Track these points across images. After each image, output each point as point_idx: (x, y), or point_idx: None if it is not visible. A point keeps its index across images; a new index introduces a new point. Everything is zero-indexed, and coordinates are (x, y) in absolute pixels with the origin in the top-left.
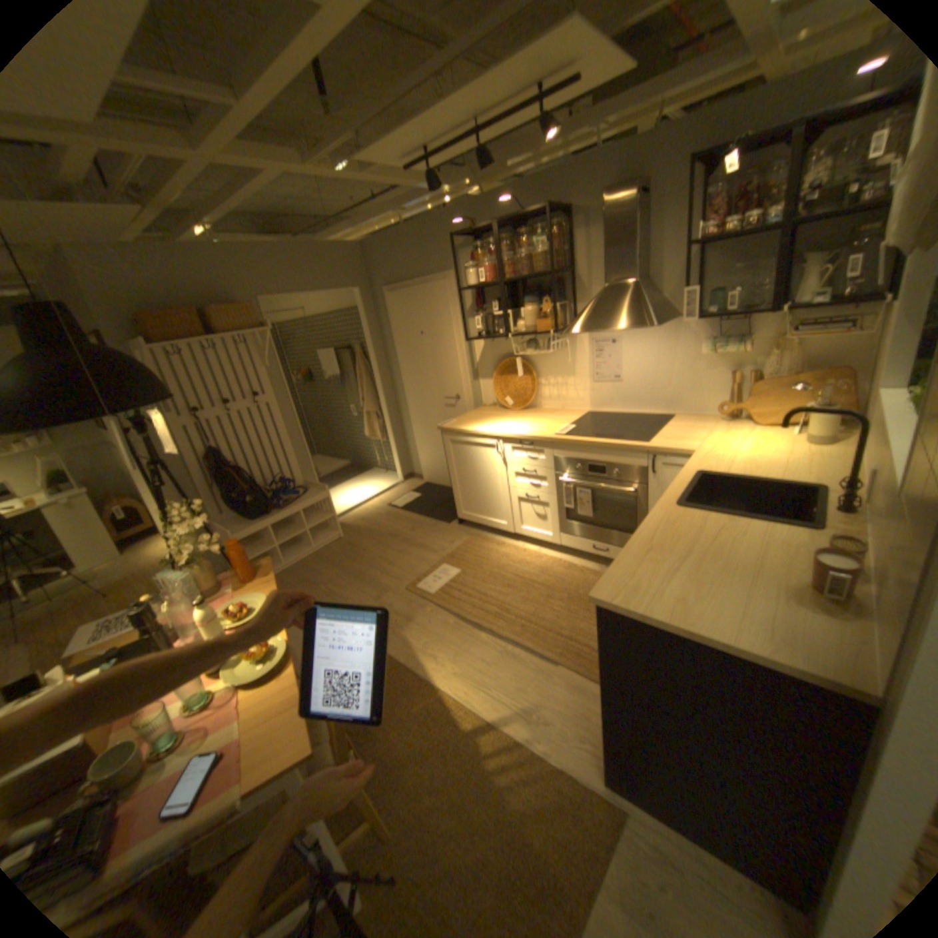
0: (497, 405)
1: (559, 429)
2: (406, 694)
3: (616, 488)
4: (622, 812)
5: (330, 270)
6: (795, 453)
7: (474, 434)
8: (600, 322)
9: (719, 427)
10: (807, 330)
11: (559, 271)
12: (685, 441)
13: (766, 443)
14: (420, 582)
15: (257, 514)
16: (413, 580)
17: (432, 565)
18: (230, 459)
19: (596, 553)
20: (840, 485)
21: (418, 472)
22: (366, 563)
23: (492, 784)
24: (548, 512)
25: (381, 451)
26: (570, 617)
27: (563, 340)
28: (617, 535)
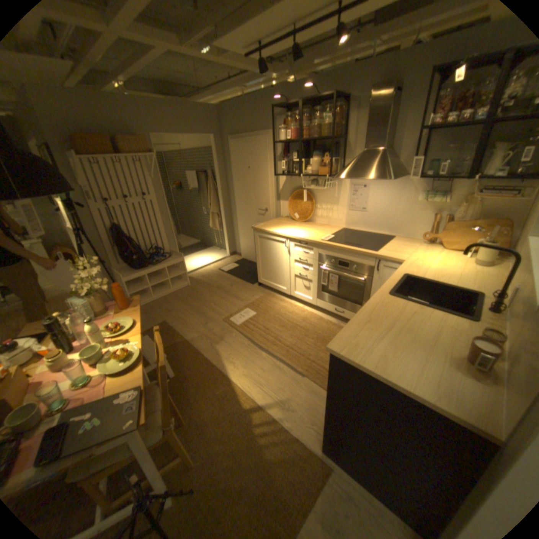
0: (289, 217)
1: (324, 237)
2: (214, 383)
3: (354, 277)
4: (330, 468)
5: (197, 121)
6: (466, 269)
7: (273, 233)
8: (358, 173)
9: (422, 247)
10: (487, 193)
11: (337, 137)
12: (399, 254)
13: (449, 261)
14: (231, 318)
15: (140, 266)
16: (227, 315)
17: (240, 308)
18: (126, 232)
19: (336, 313)
20: (493, 294)
21: (239, 252)
22: (202, 302)
23: (256, 442)
24: (311, 286)
25: (219, 237)
26: (316, 349)
27: (334, 181)
28: (350, 304)
